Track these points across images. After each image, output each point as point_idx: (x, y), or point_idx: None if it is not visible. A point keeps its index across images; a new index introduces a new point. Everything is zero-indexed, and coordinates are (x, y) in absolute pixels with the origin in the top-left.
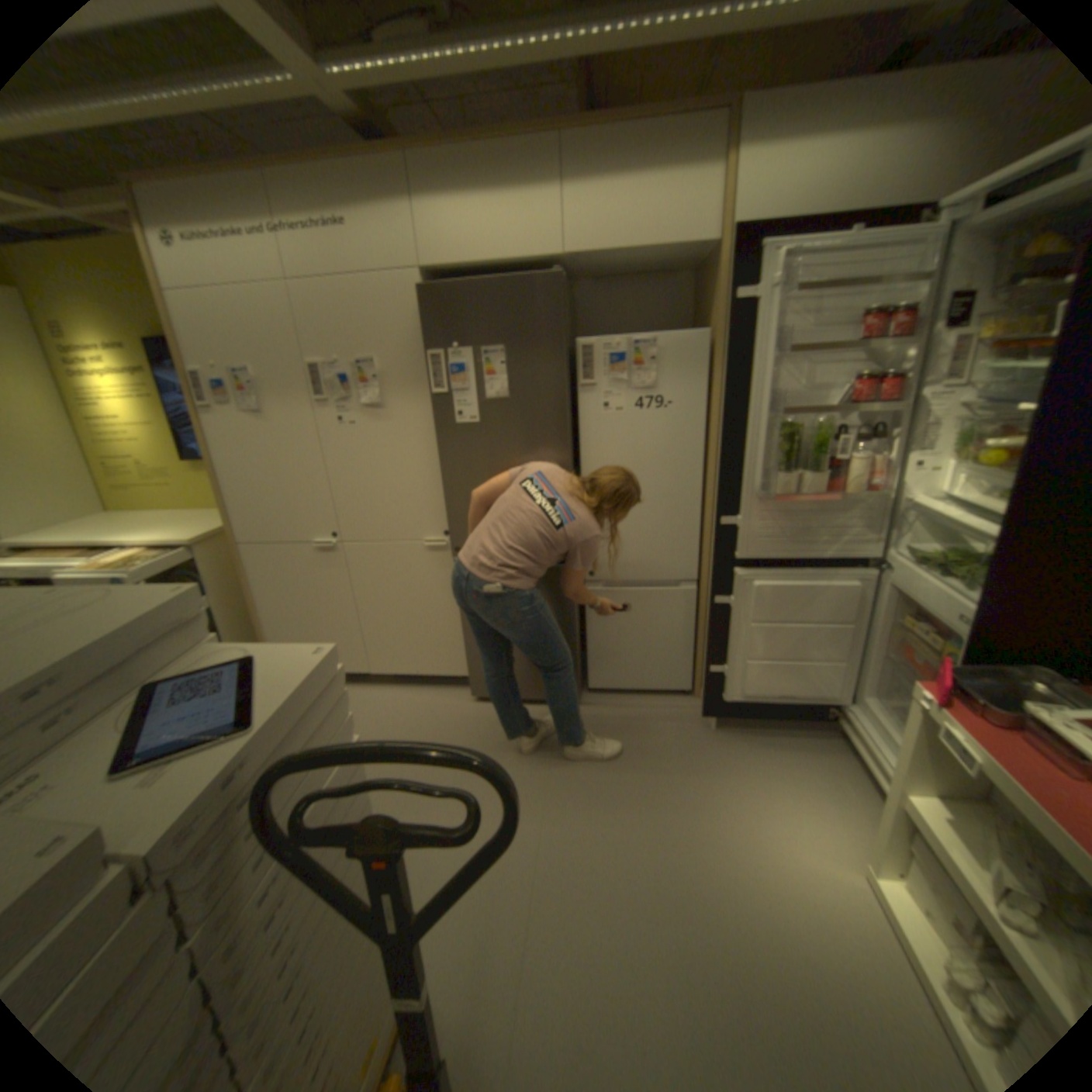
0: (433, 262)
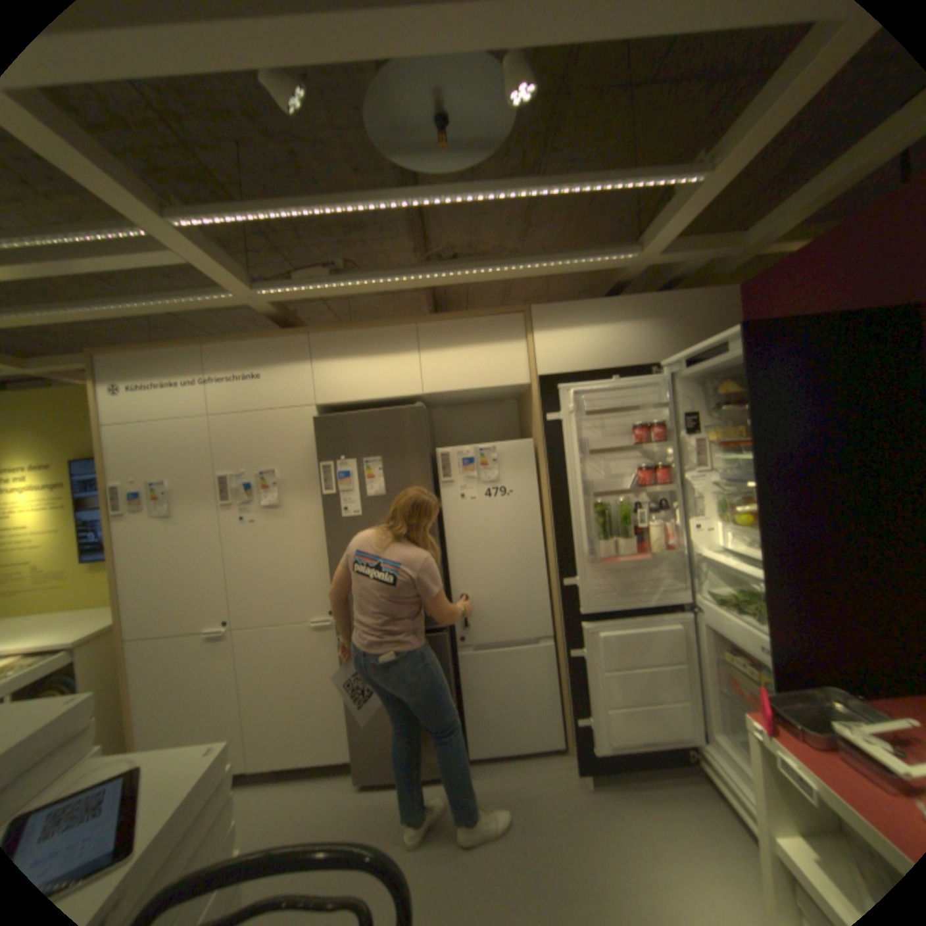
0: (326, 401)
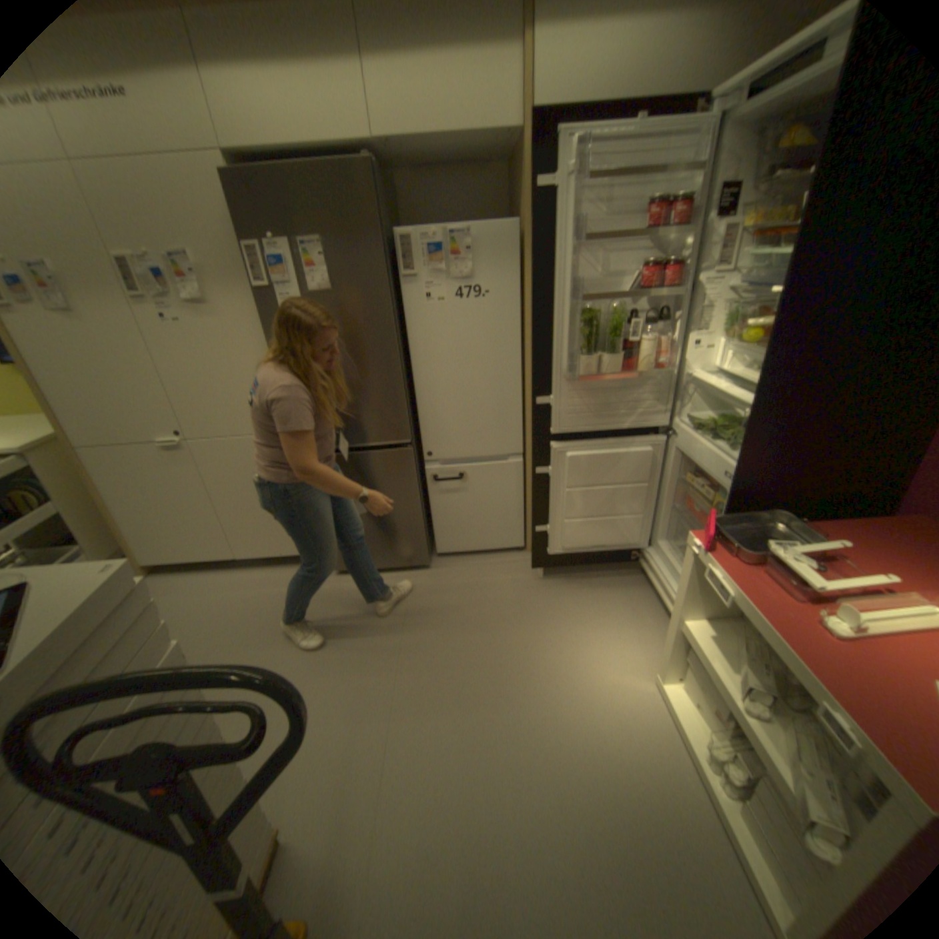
0: (233, 144)
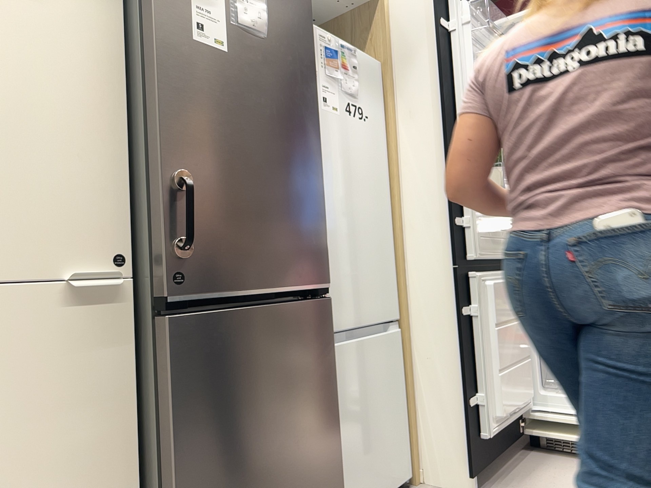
0: None
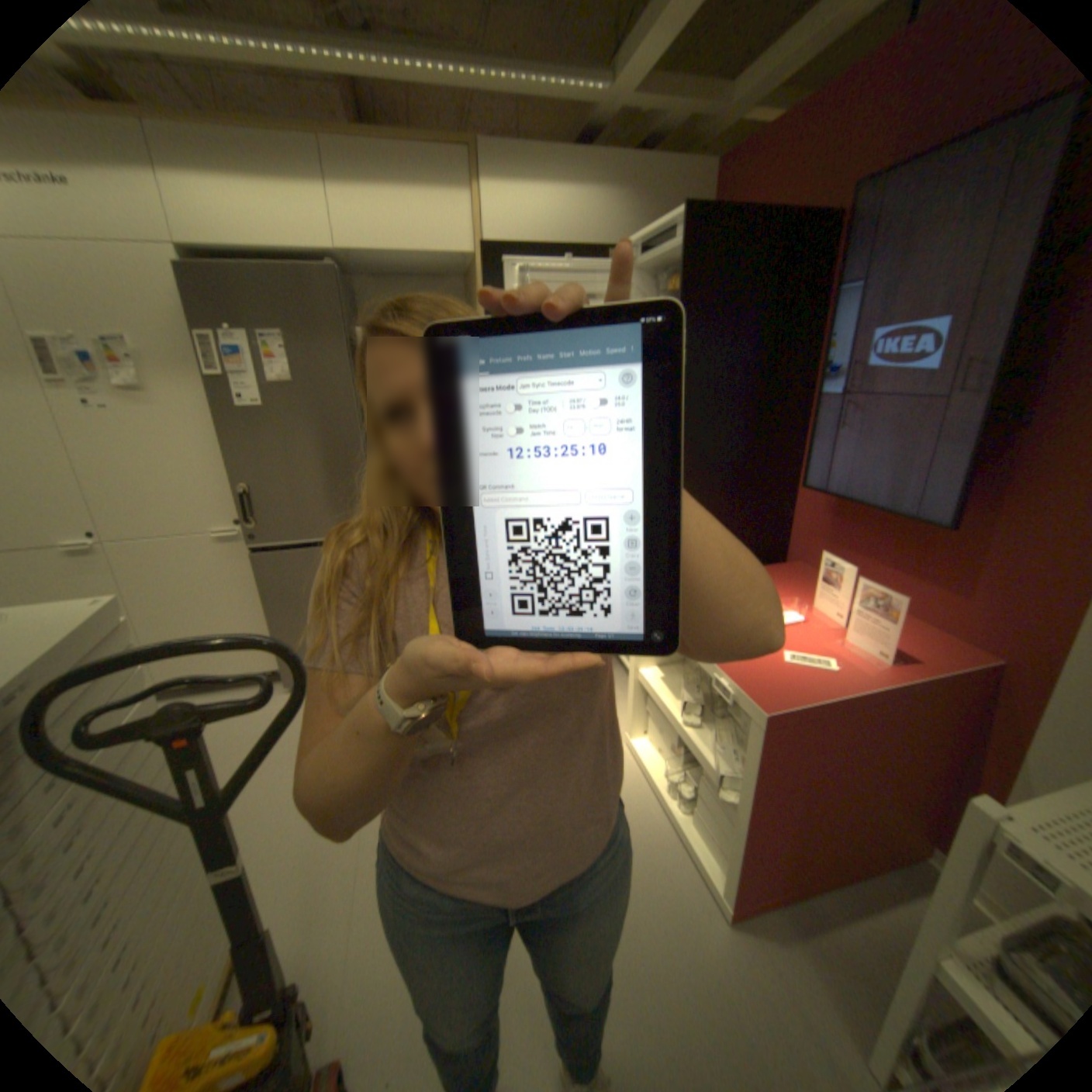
0: (189, 240)
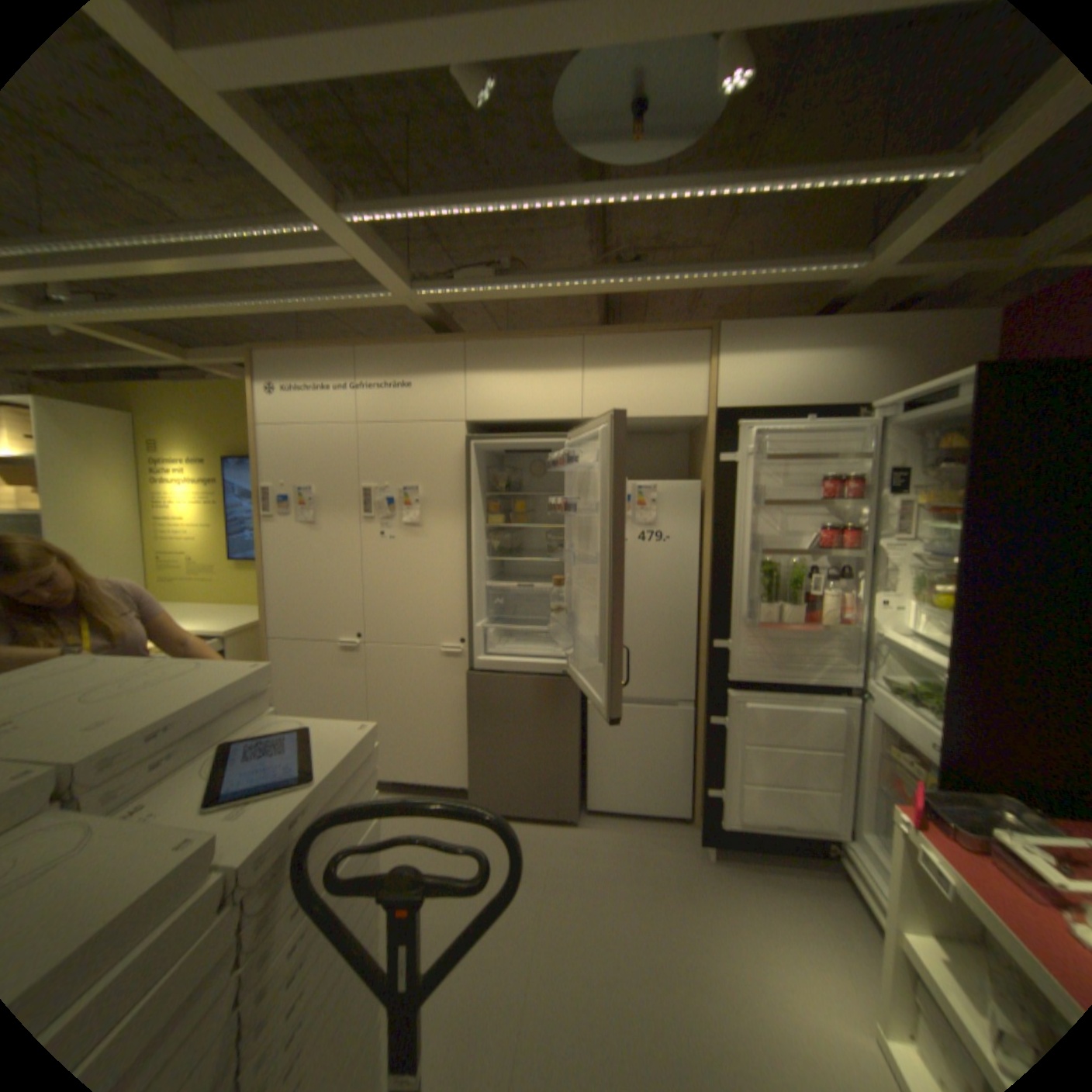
0: (476, 418)
